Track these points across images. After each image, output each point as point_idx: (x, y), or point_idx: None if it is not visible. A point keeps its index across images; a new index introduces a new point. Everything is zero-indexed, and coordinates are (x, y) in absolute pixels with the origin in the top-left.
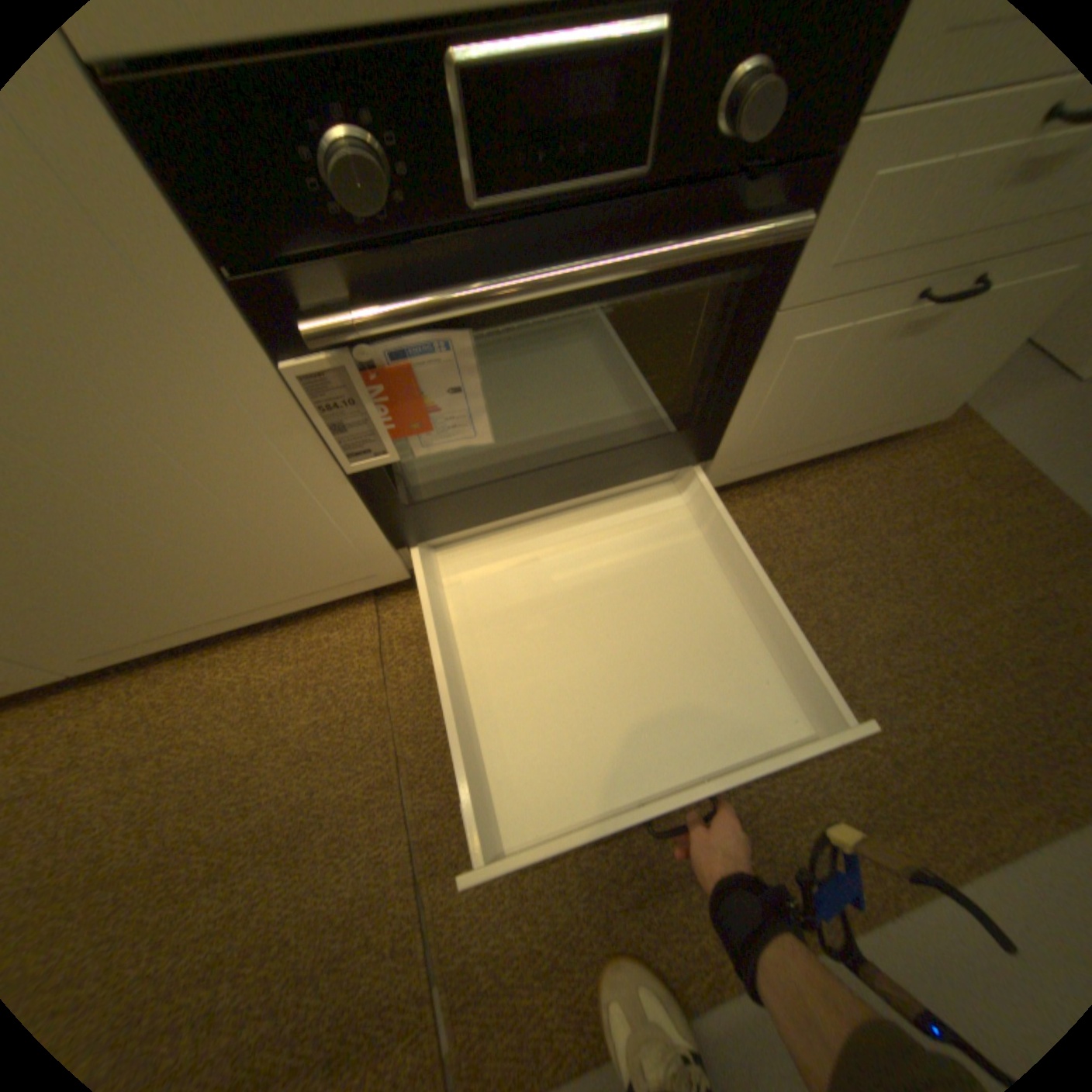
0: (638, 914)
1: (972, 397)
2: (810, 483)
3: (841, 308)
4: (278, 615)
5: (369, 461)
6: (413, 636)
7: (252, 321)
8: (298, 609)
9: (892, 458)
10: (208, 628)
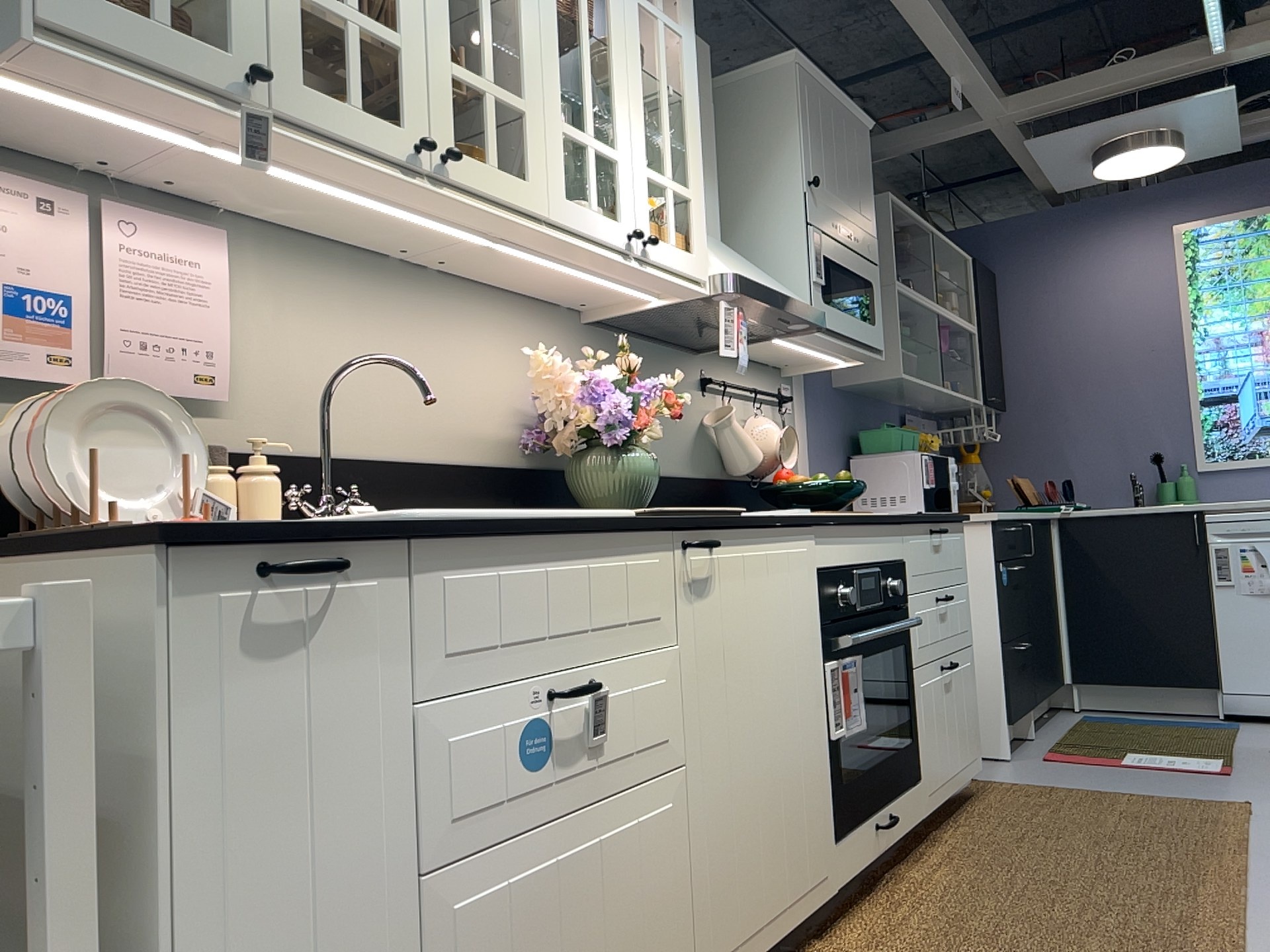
0: (1173, 949)
1: (976, 777)
2: (963, 820)
3: (927, 671)
4: (789, 932)
5: (839, 733)
6: (872, 944)
7: (820, 647)
8: (797, 925)
9: (982, 800)
10: (765, 938)
